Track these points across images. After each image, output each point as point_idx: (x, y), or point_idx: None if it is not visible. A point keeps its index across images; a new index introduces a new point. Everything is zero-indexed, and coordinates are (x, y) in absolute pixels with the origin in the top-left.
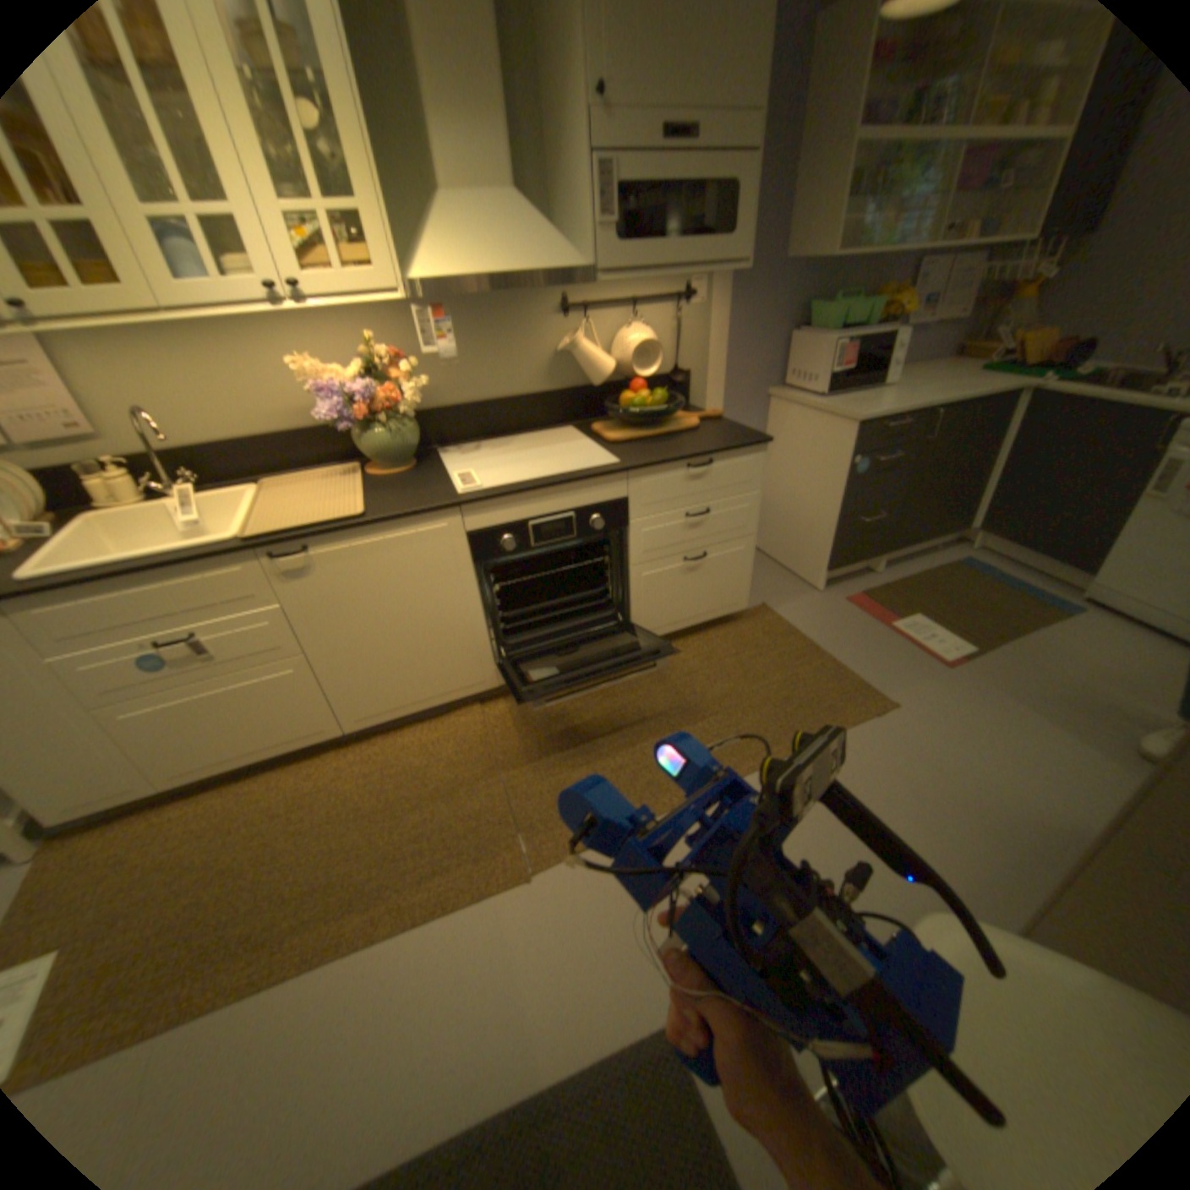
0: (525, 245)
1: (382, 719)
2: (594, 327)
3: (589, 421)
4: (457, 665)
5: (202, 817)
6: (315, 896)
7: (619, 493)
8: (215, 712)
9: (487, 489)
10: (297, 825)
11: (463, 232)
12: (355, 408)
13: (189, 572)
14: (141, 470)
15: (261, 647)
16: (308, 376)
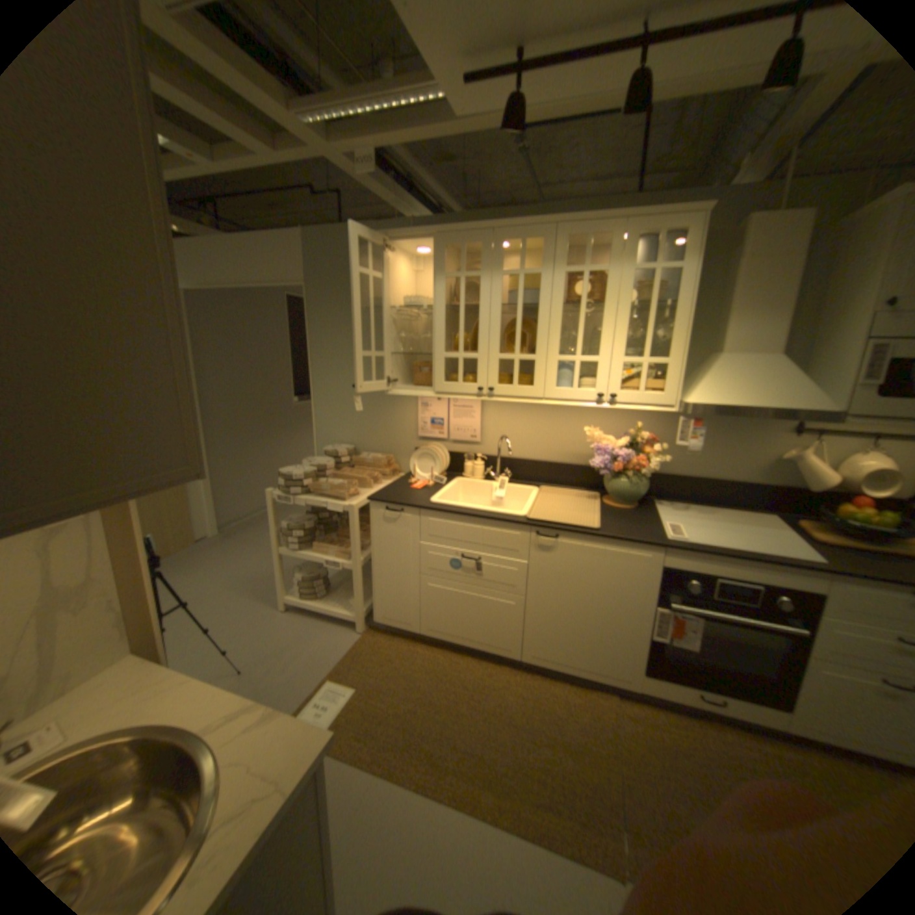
0: (788, 391)
1: (551, 669)
2: (833, 448)
3: (803, 518)
4: (620, 661)
5: (434, 665)
6: (475, 765)
7: (826, 591)
8: (470, 608)
9: (696, 544)
10: (479, 707)
11: (738, 378)
12: (617, 464)
13: (499, 528)
14: (491, 465)
15: (509, 583)
16: (597, 440)
